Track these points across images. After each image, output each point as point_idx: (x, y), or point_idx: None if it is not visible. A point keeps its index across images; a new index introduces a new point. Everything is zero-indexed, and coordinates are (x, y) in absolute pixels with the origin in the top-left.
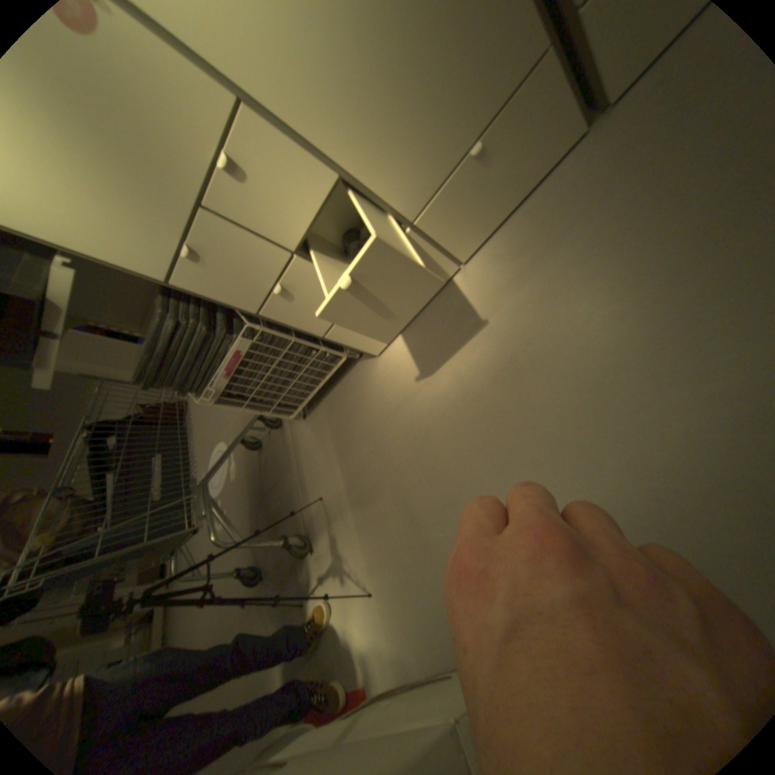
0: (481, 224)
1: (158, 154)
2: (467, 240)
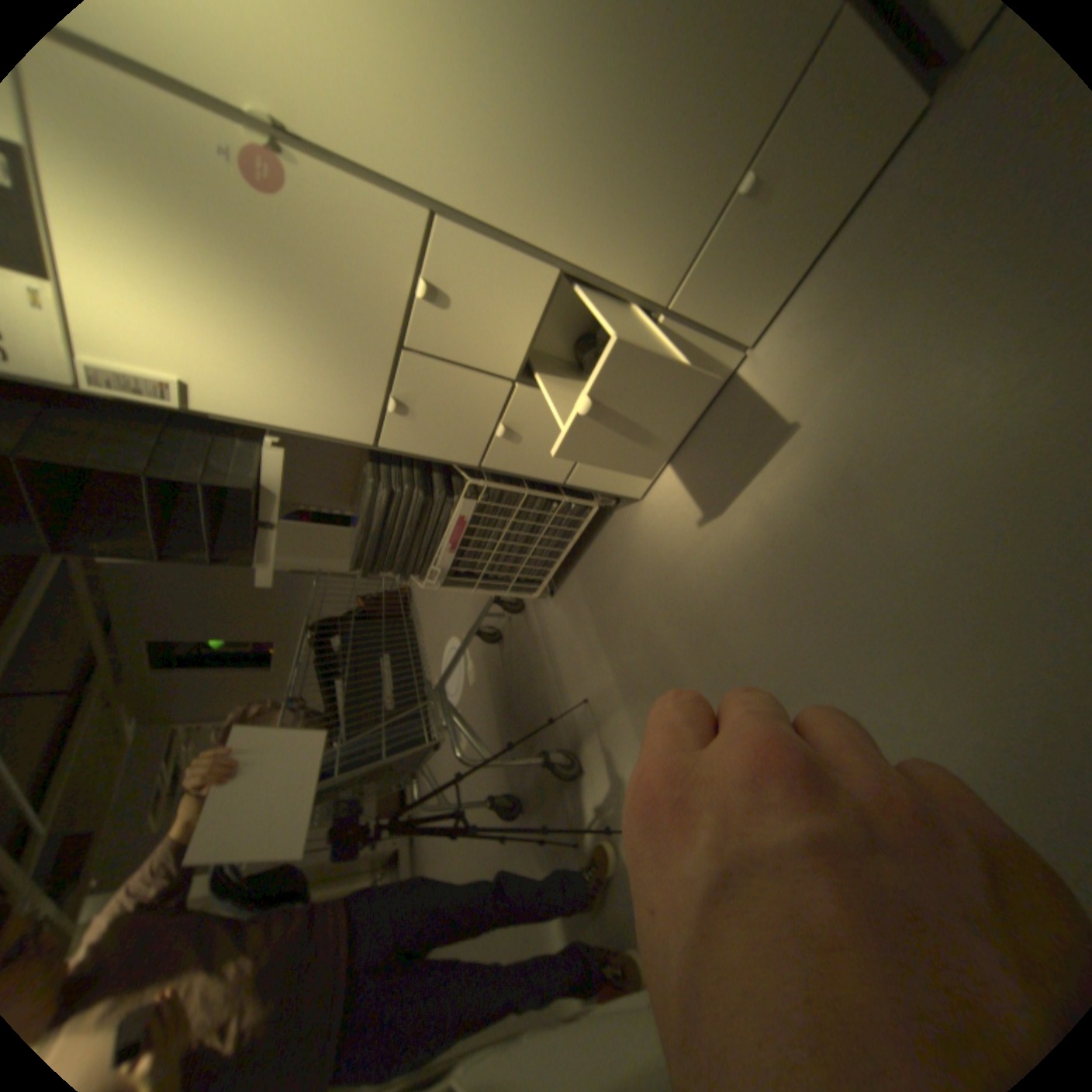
0: (770, 287)
1: (355, 300)
2: (751, 314)
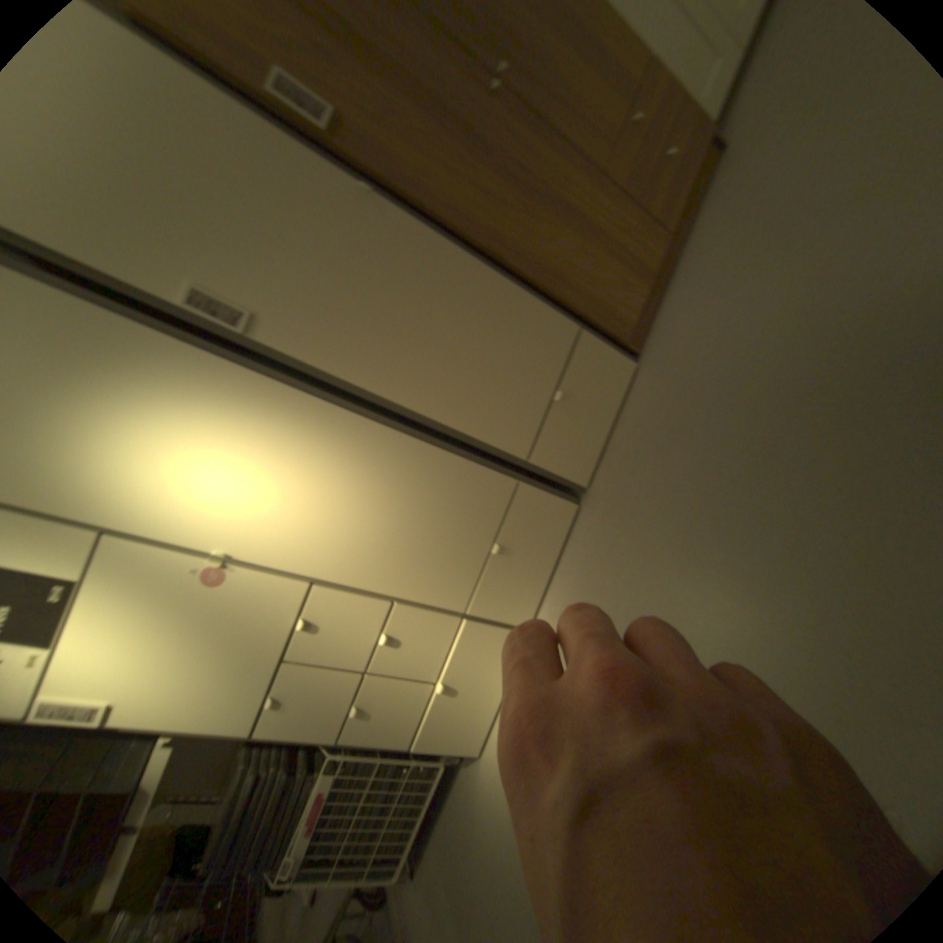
0: (527, 594)
1: (252, 636)
2: (520, 609)
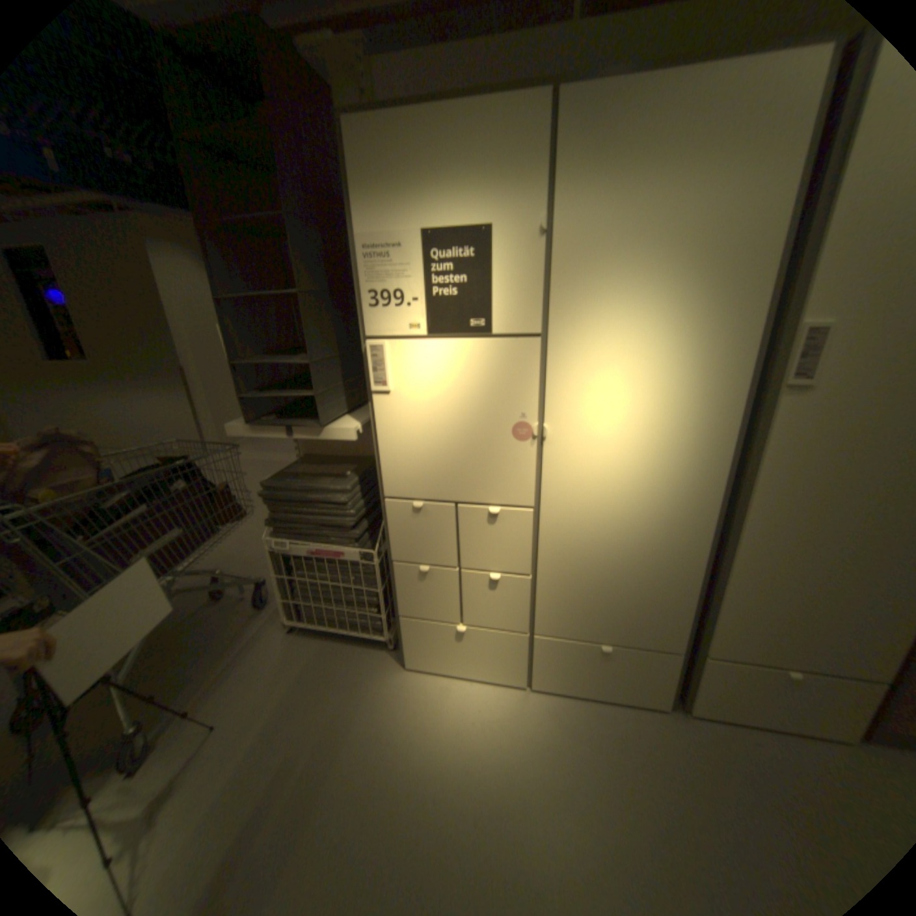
0: (565, 682)
1: (473, 476)
2: (548, 680)
